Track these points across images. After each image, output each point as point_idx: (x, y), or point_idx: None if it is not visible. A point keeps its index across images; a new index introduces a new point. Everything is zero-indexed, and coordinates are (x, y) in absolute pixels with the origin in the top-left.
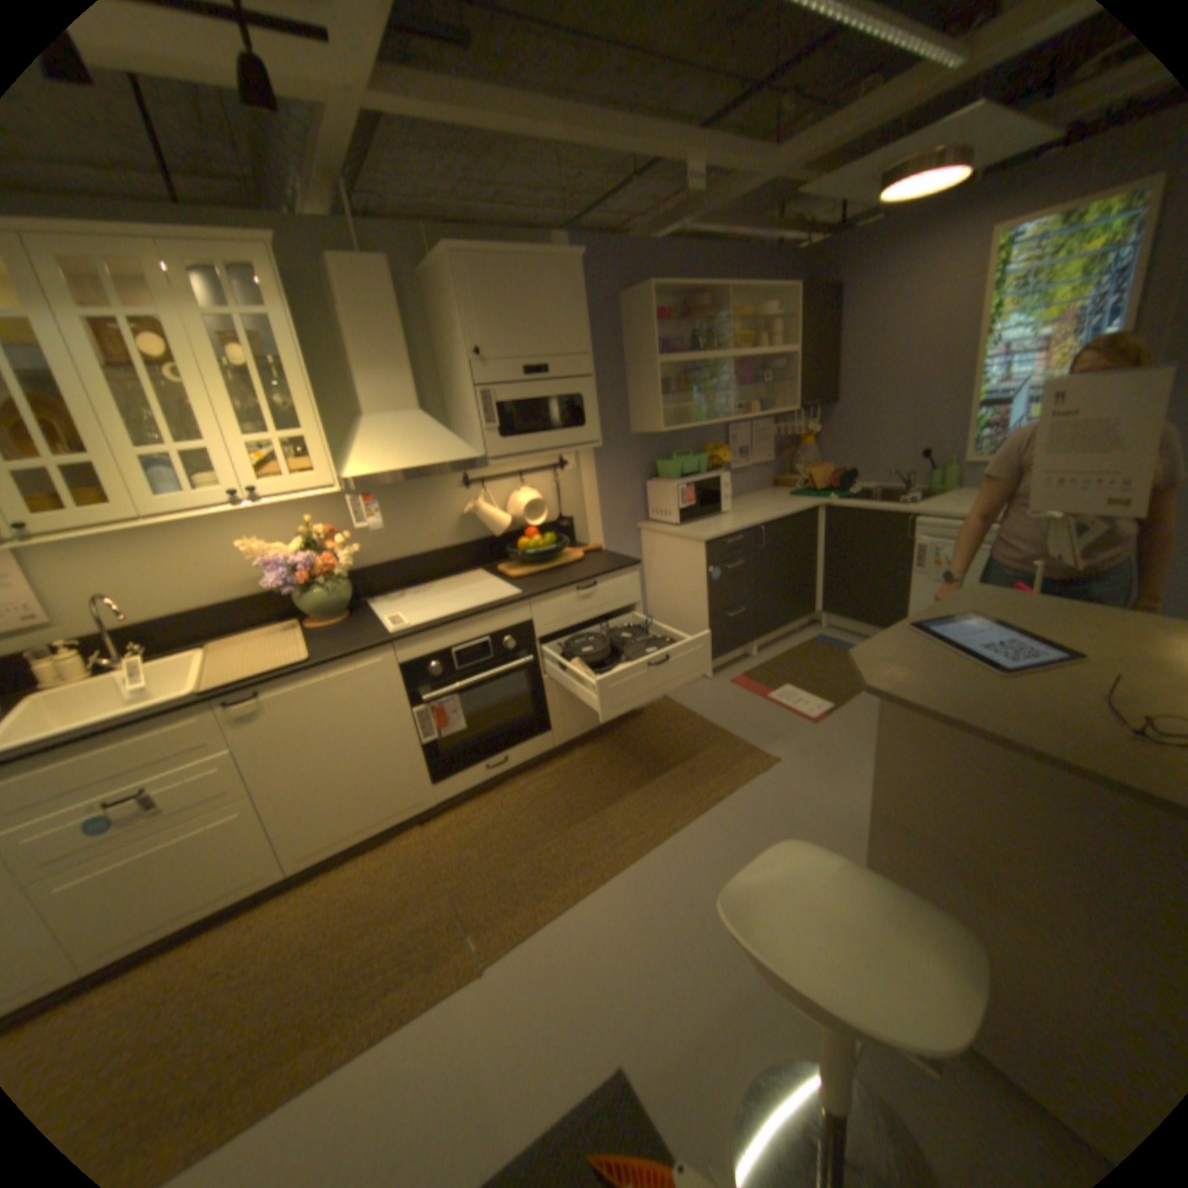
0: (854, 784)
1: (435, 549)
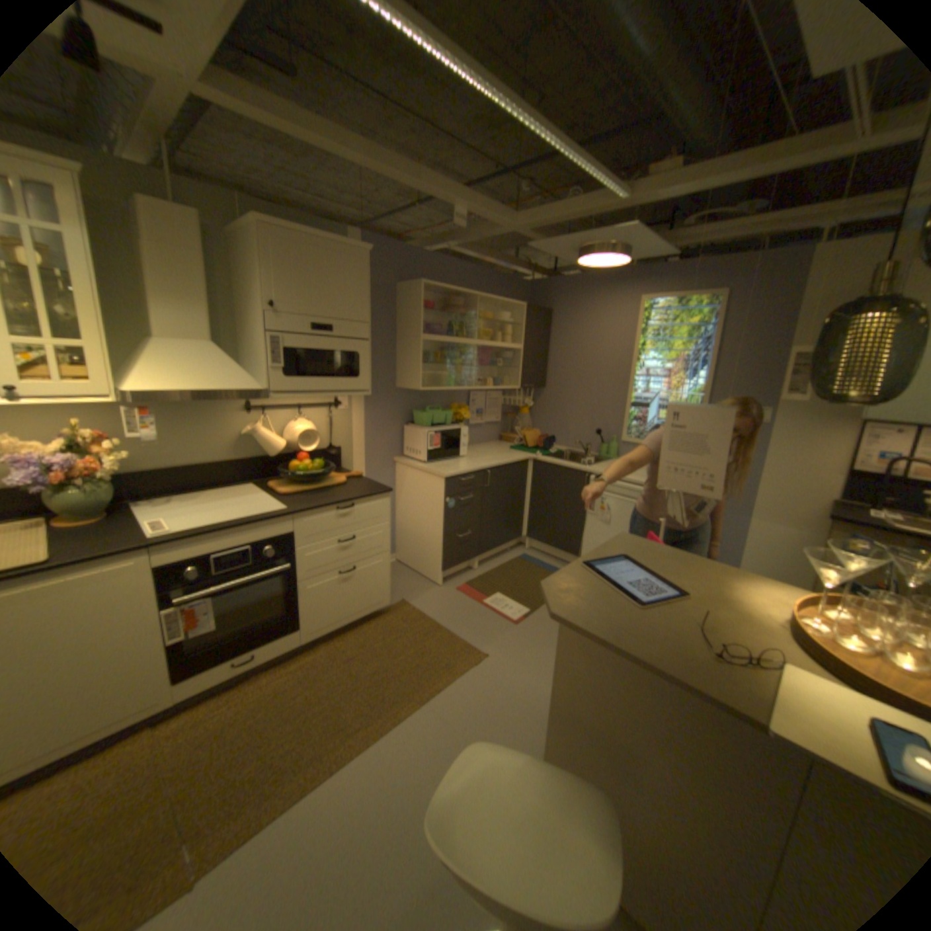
0: (540, 675)
1: (210, 462)
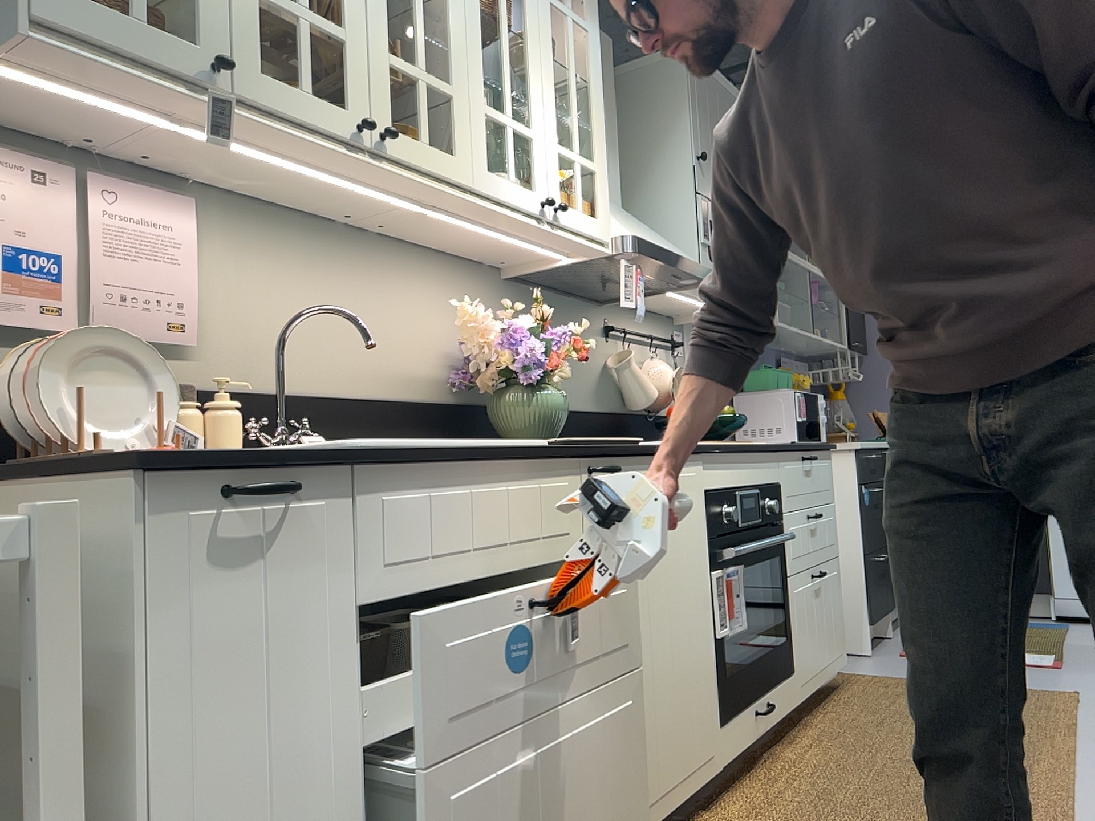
0: None
1: (580, 409)
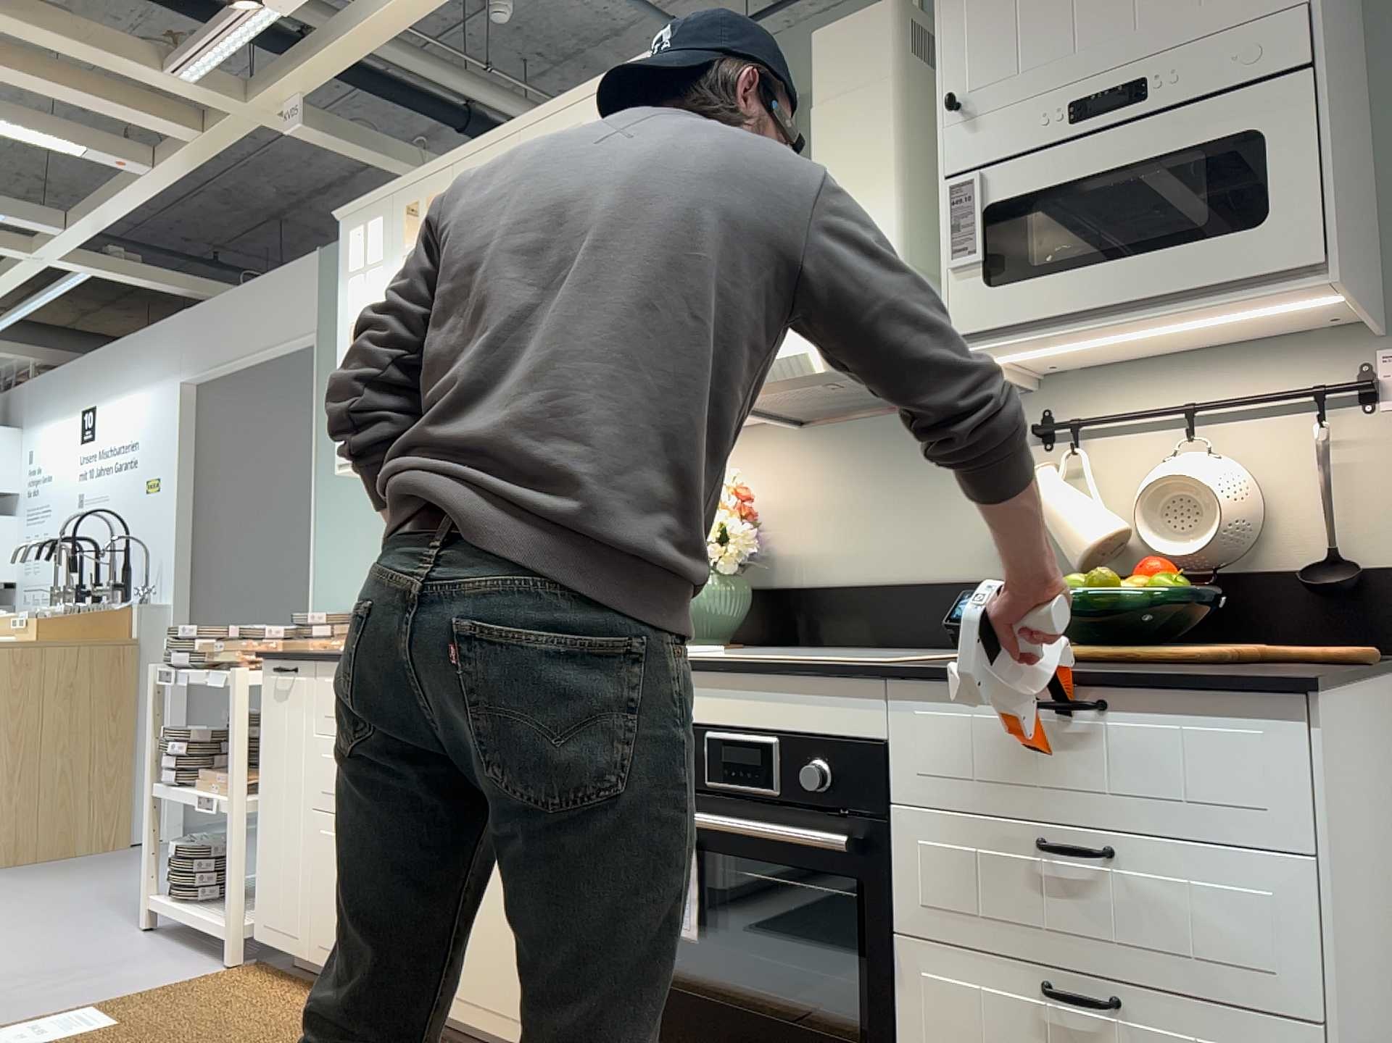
0: None
1: (947, 579)
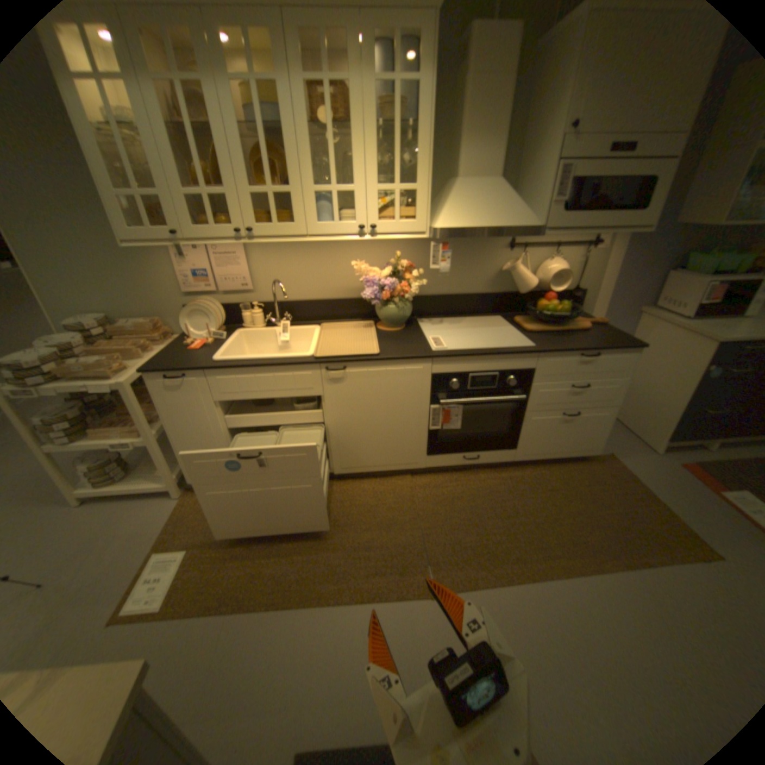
0: None
1: (471, 293)
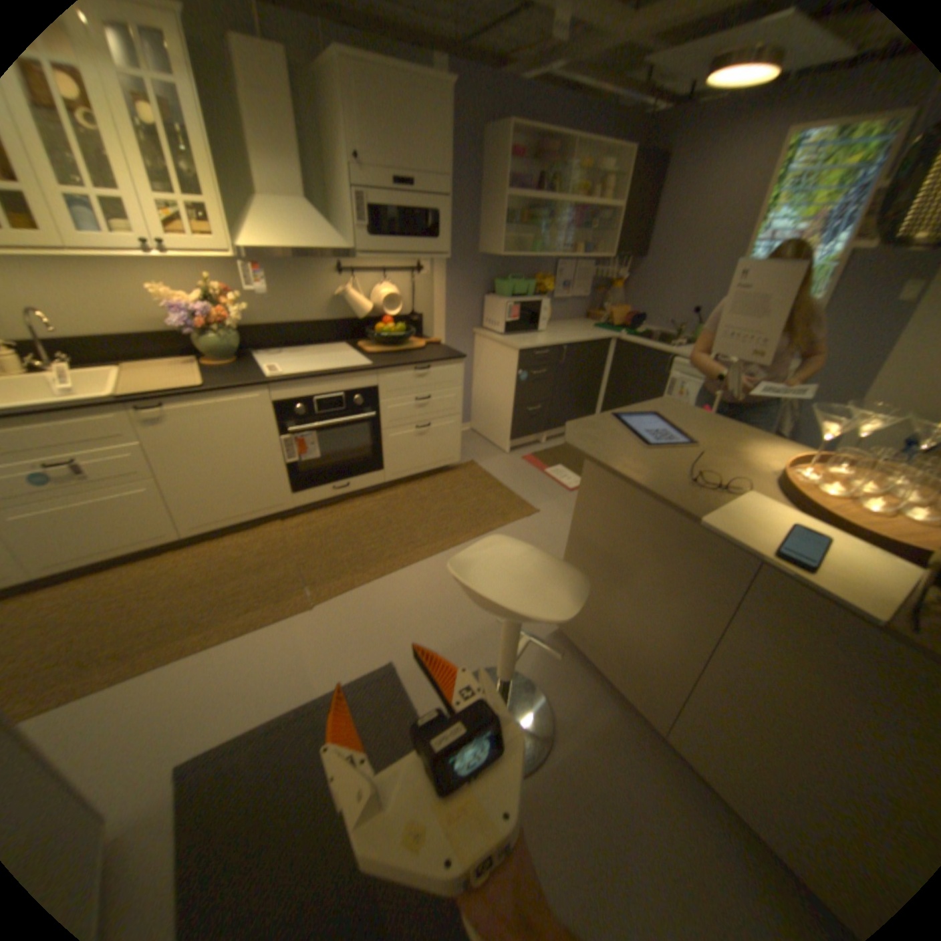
0: None
1: (310, 320)
